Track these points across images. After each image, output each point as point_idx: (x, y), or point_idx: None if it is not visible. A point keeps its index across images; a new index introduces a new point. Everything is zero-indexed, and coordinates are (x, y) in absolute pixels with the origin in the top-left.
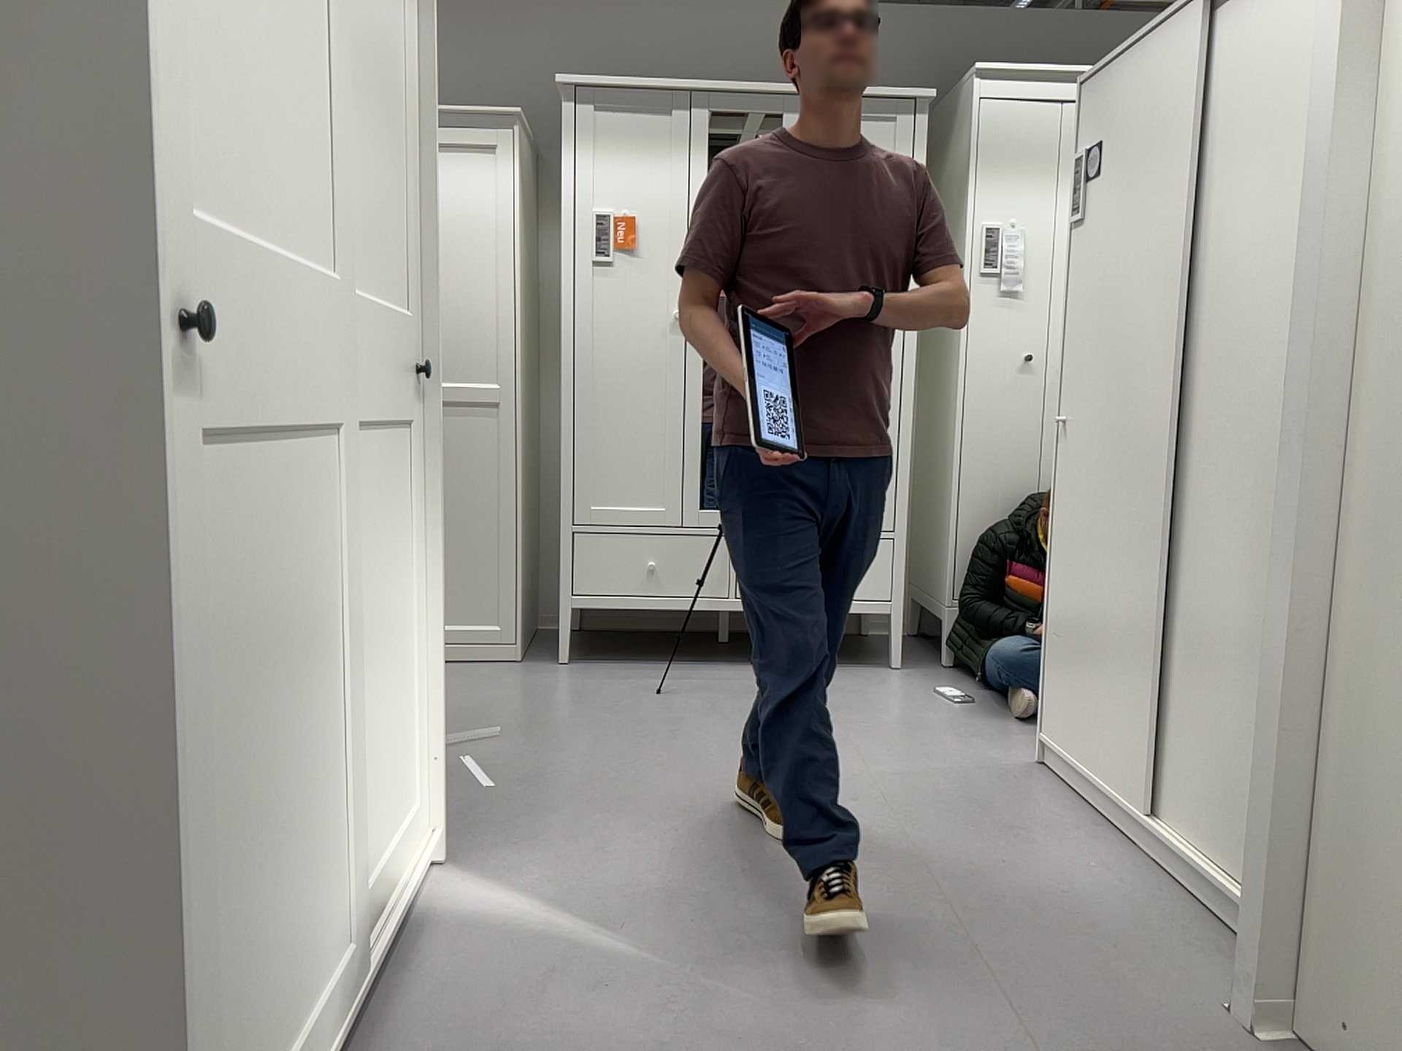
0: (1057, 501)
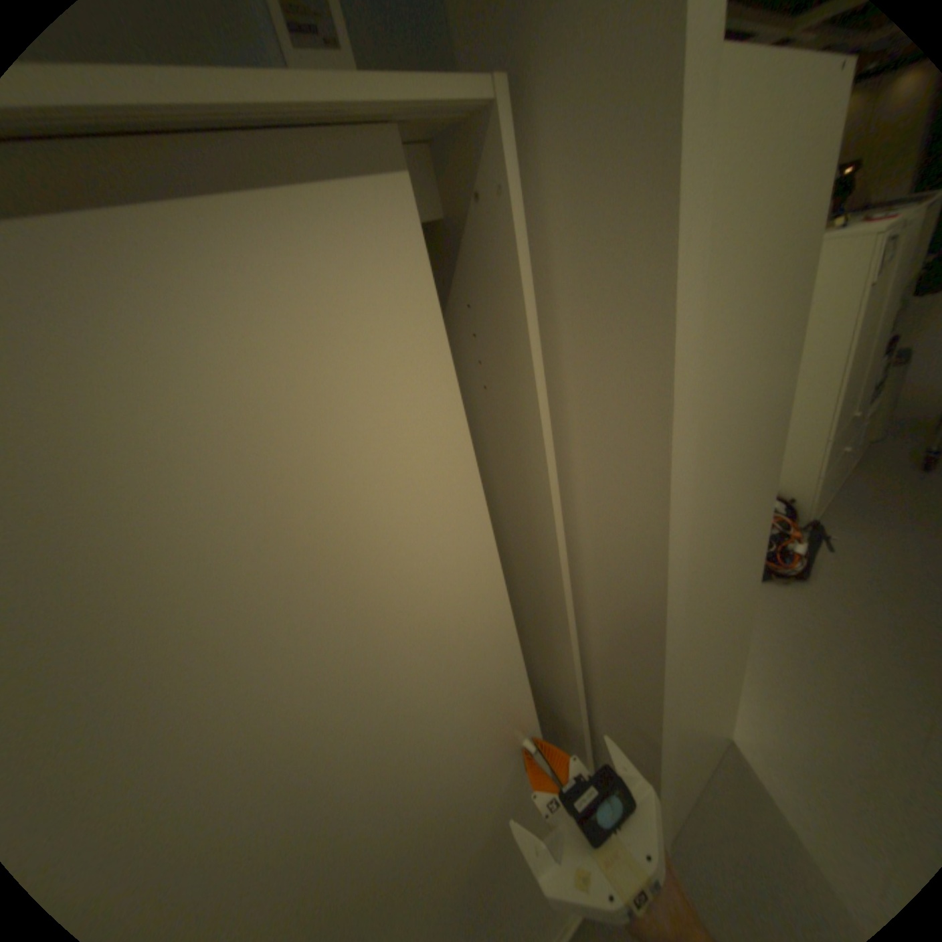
0: None
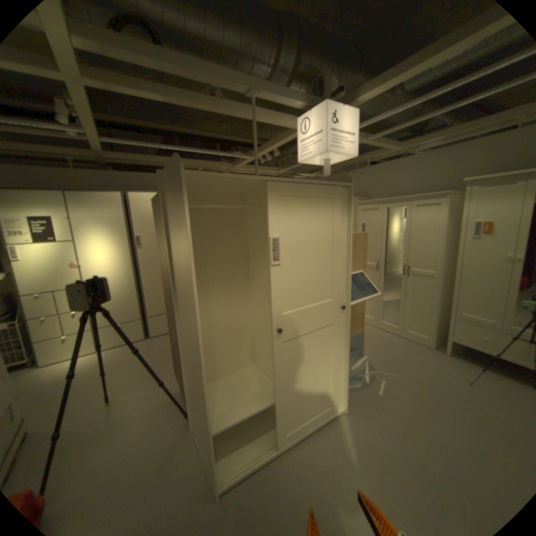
0: None
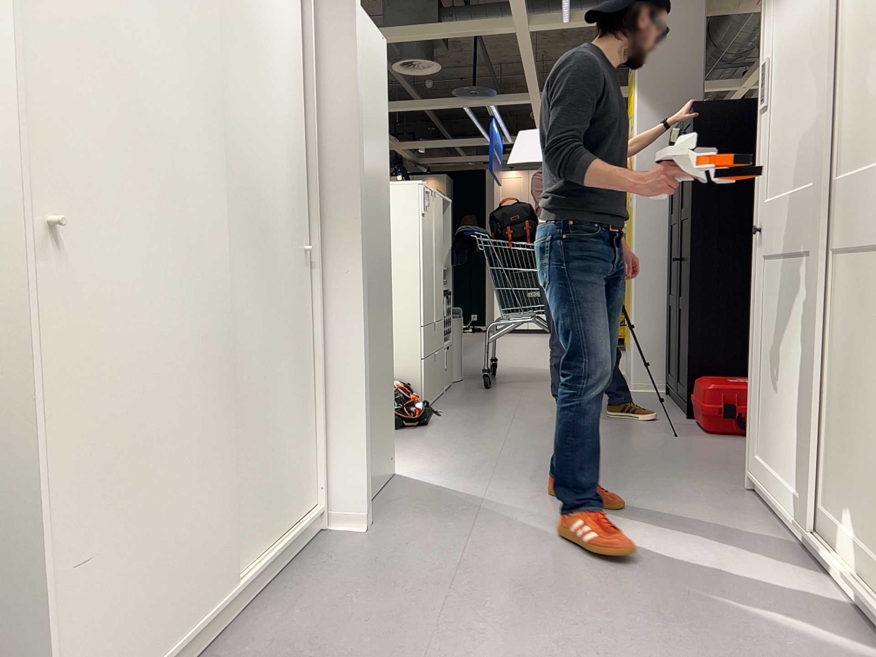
0: (47, 359)
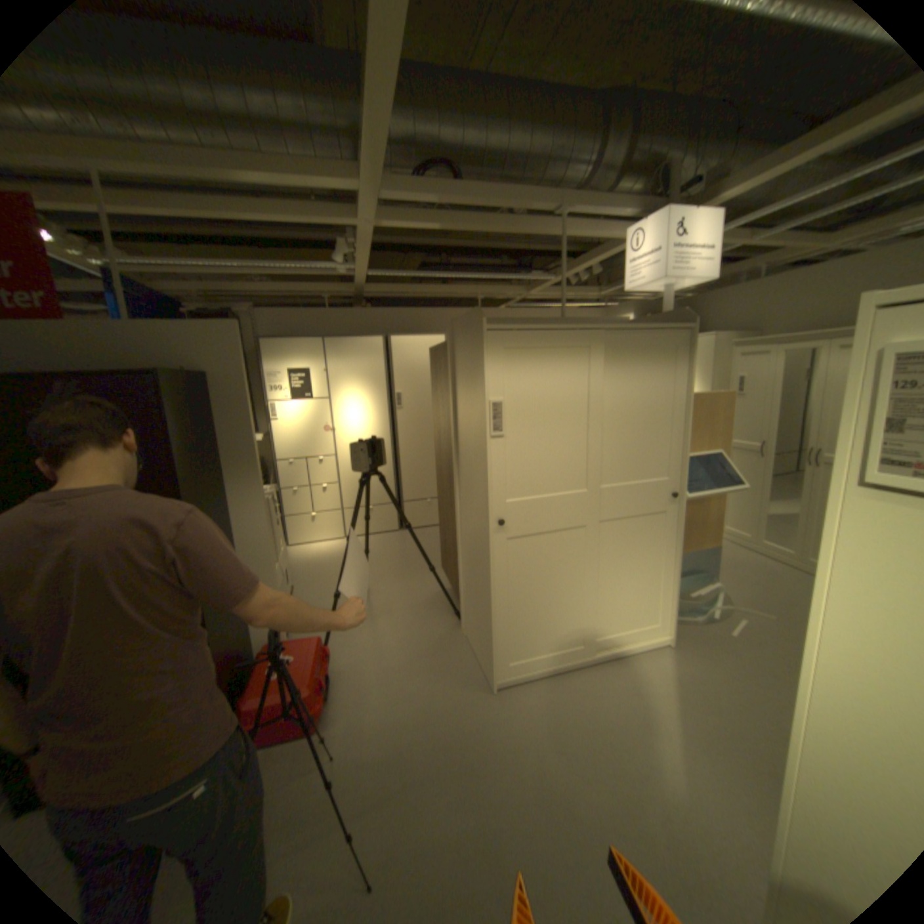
0: None
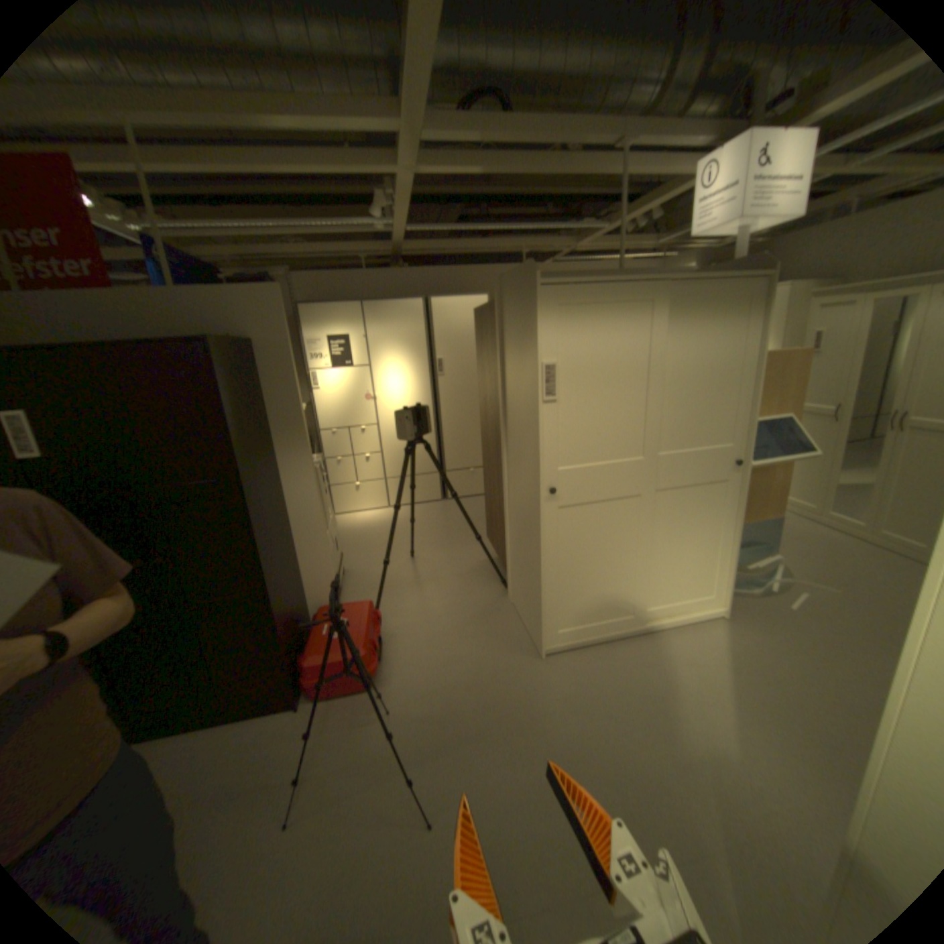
0: None
